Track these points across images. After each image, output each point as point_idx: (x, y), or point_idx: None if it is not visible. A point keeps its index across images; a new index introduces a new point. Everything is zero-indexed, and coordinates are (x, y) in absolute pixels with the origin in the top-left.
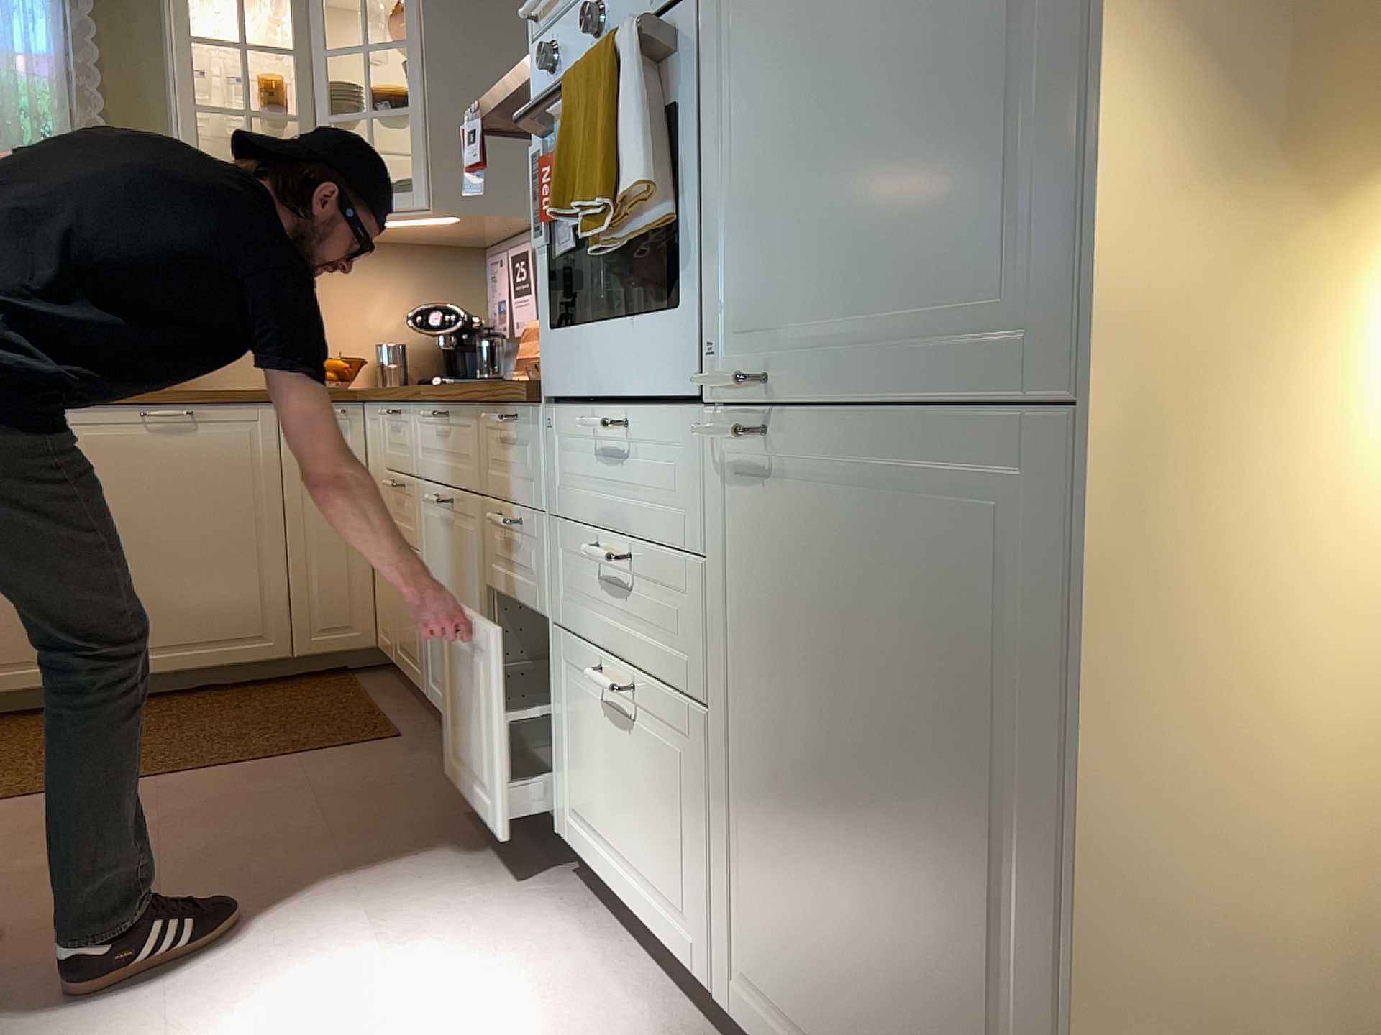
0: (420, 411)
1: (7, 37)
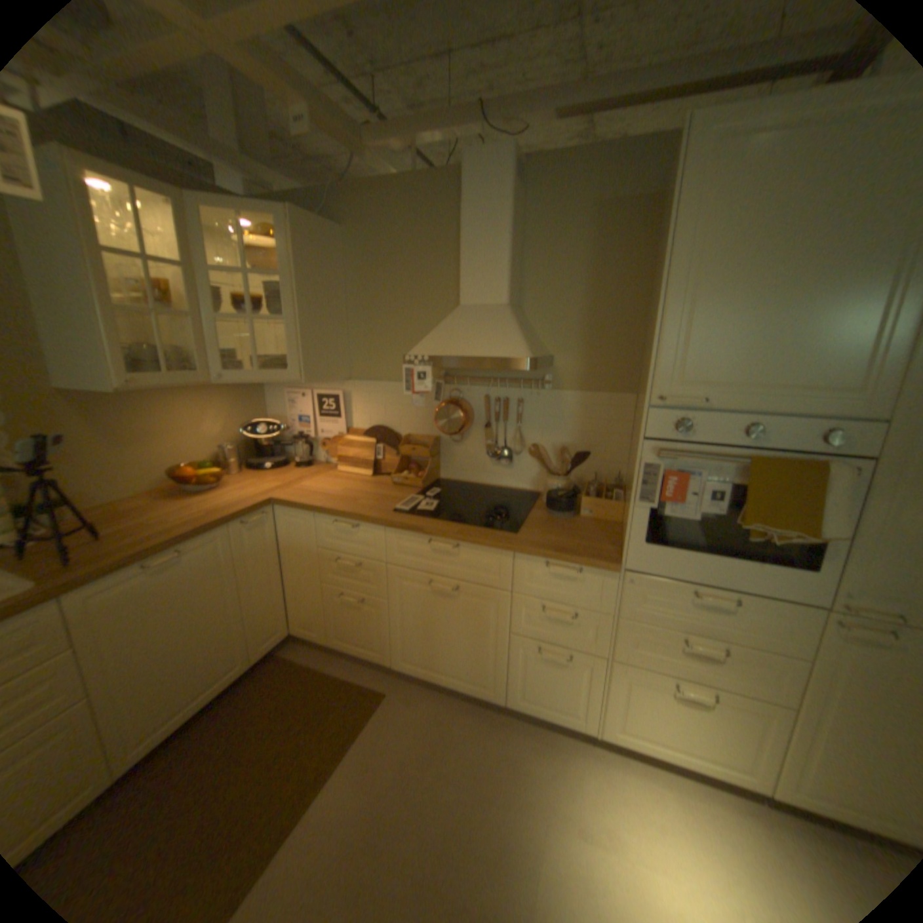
0: (401, 534)
1: None
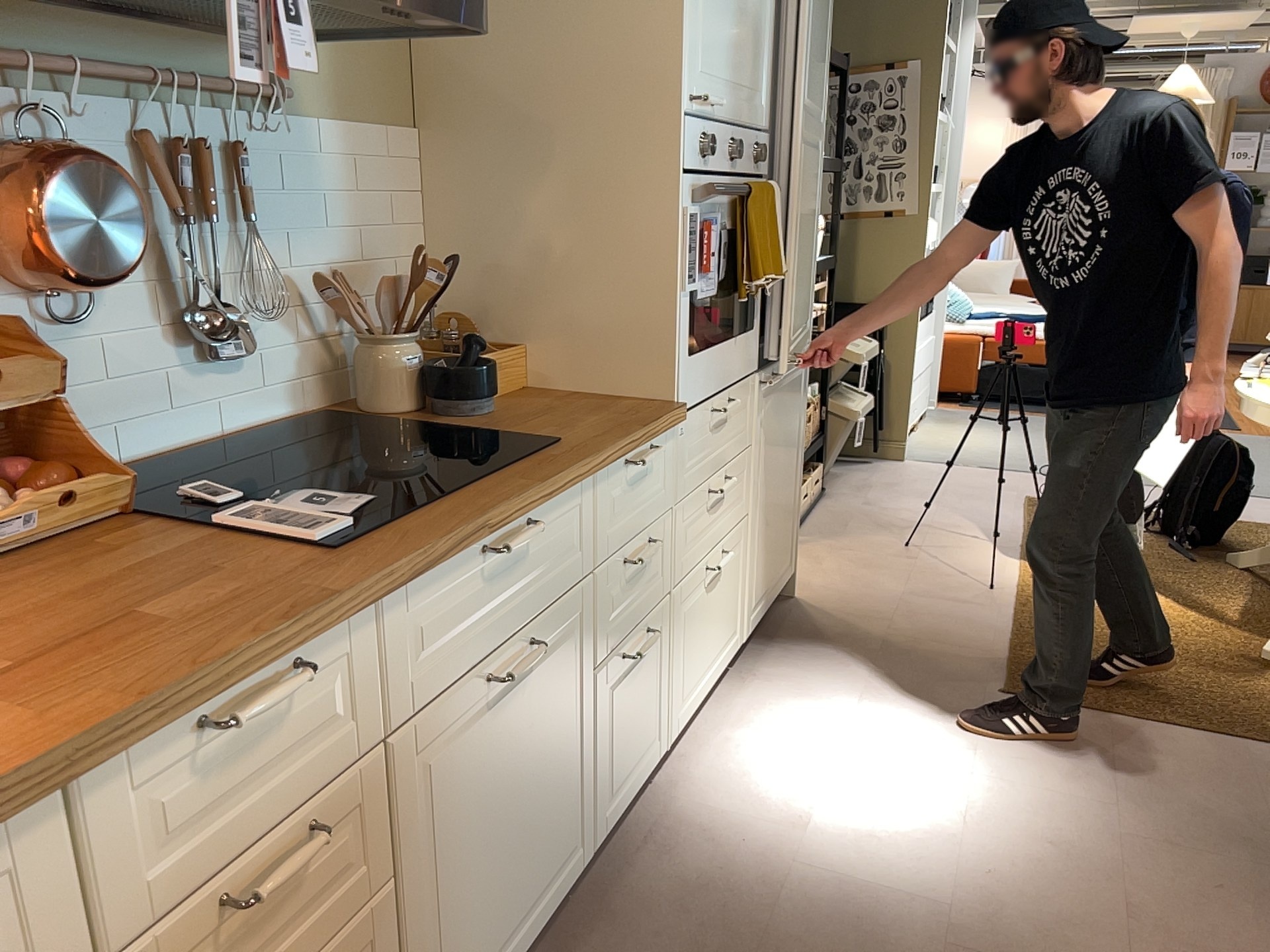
0: (416, 588)
1: None
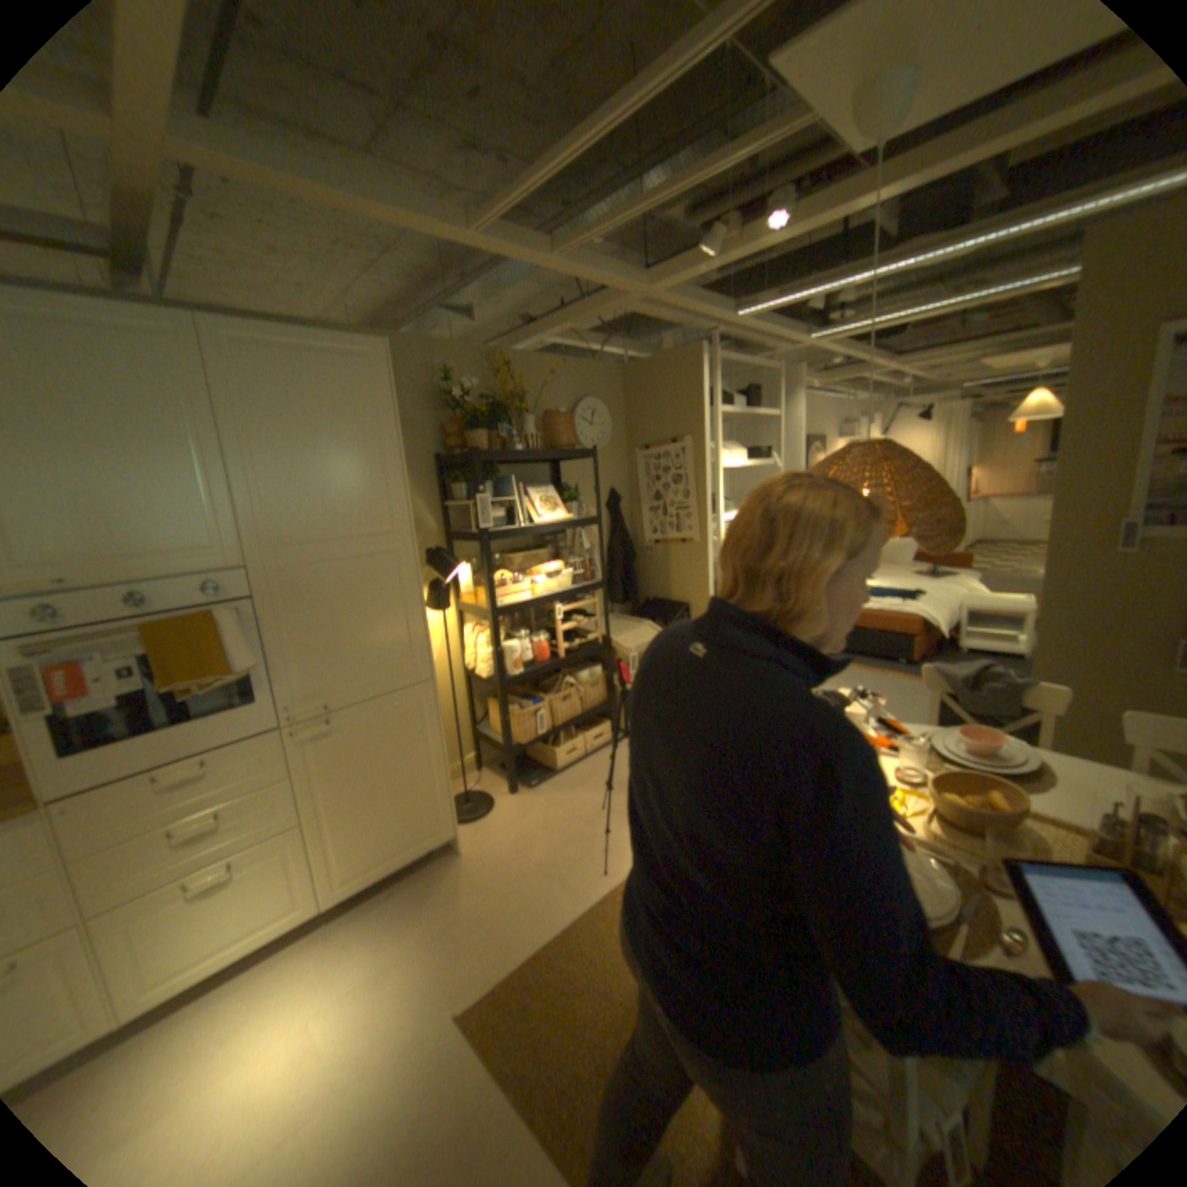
0: None
1: None
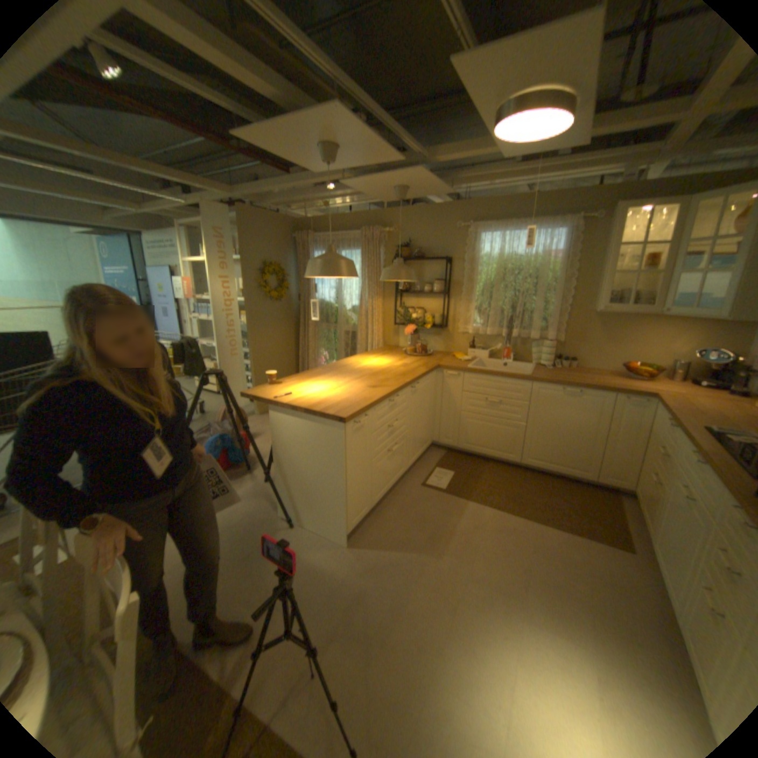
0: (689, 441)
1: (549, 247)
